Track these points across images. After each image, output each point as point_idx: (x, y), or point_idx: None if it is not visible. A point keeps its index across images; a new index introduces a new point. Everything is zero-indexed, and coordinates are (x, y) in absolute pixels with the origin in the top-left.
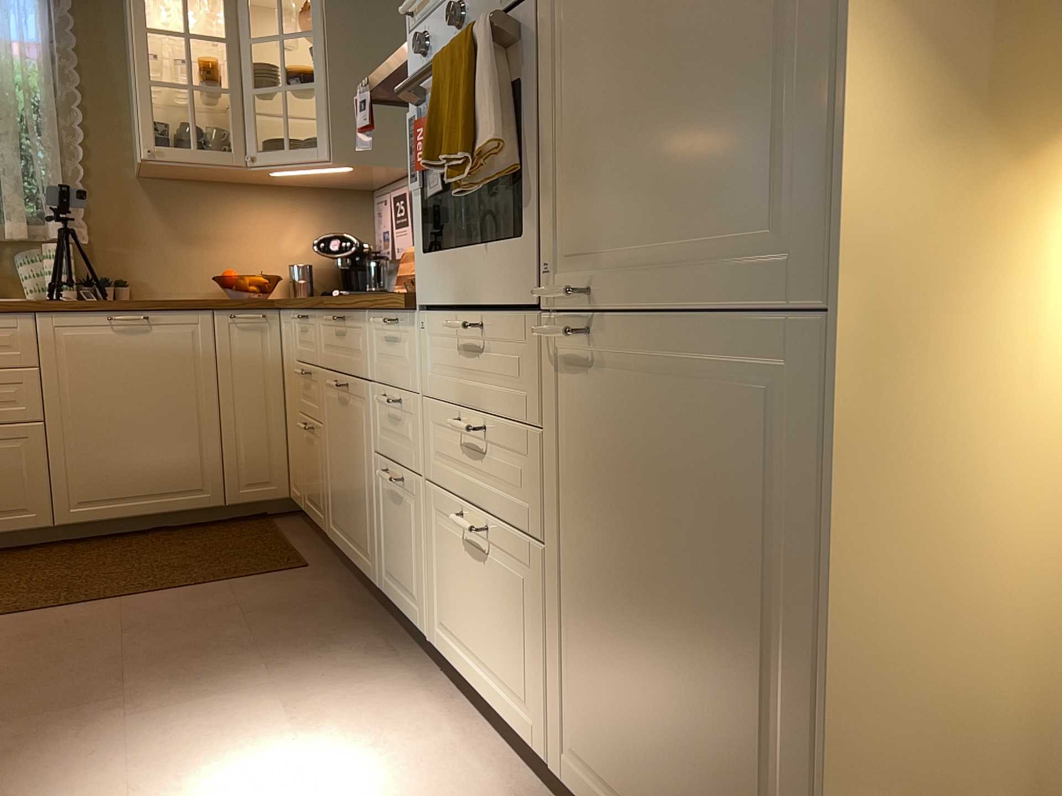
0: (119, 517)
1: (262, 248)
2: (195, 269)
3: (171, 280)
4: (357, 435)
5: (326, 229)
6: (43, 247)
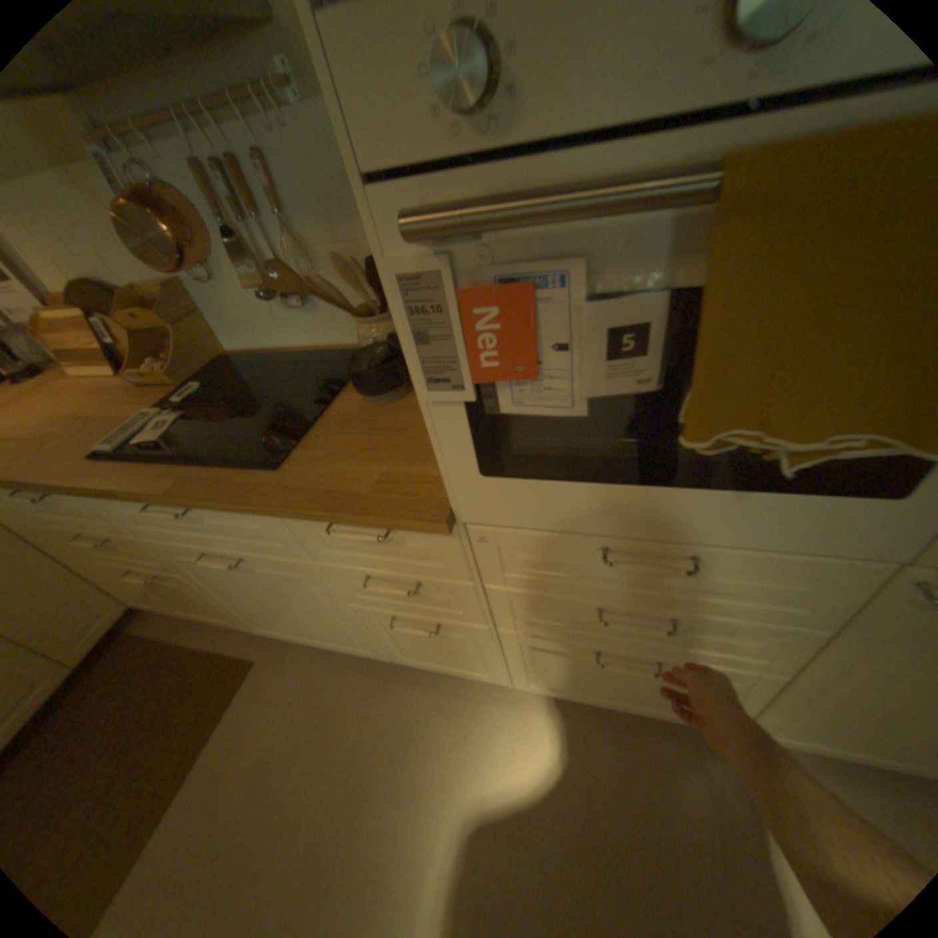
0: None
1: None
2: None
3: None
4: (293, 591)
5: None
6: None
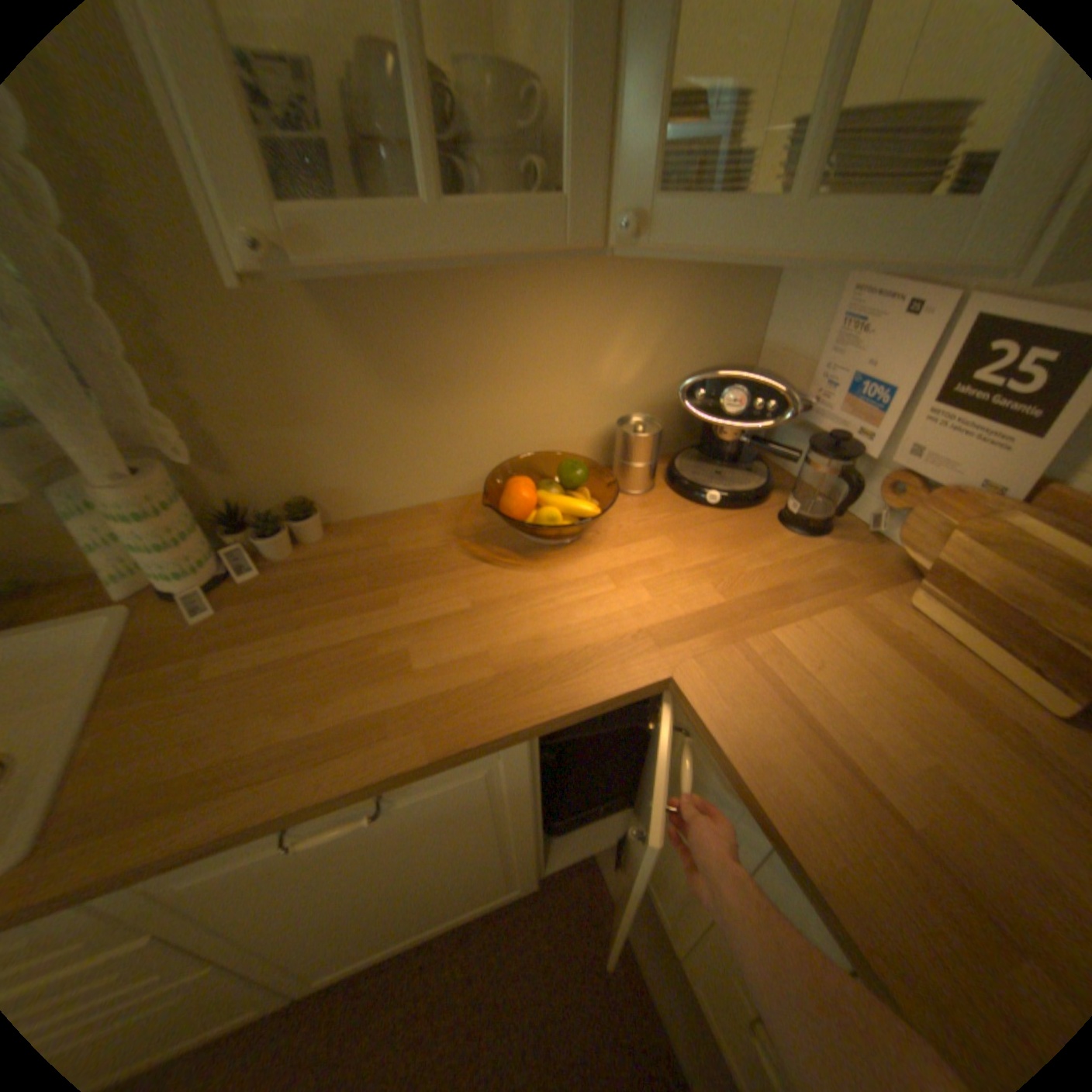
0: (389, 956)
1: (565, 383)
2: (436, 446)
3: (394, 474)
4: None
5: (688, 322)
6: (84, 488)
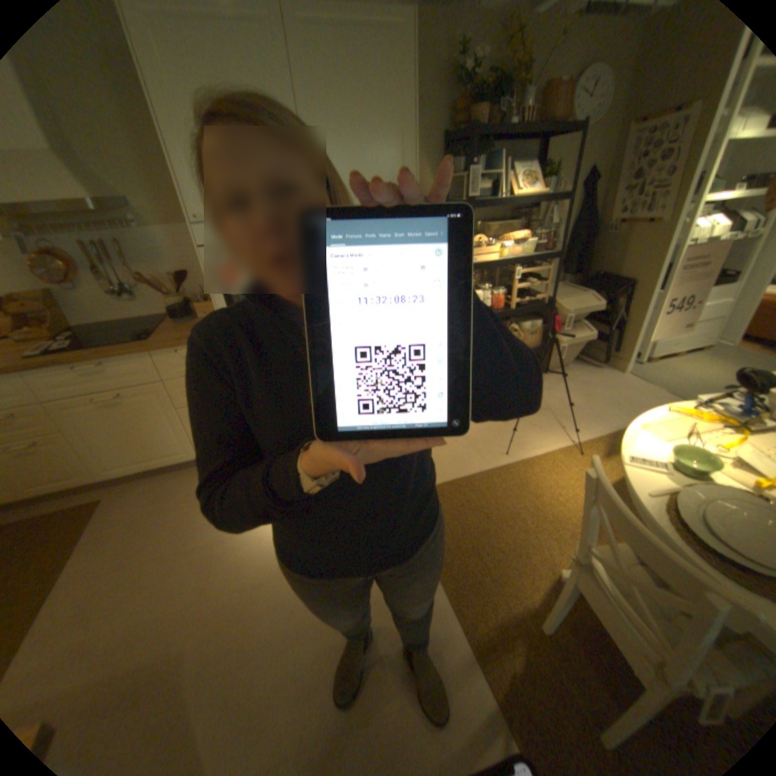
0: None
1: None
2: None
3: None
4: (144, 412)
5: None
6: None
